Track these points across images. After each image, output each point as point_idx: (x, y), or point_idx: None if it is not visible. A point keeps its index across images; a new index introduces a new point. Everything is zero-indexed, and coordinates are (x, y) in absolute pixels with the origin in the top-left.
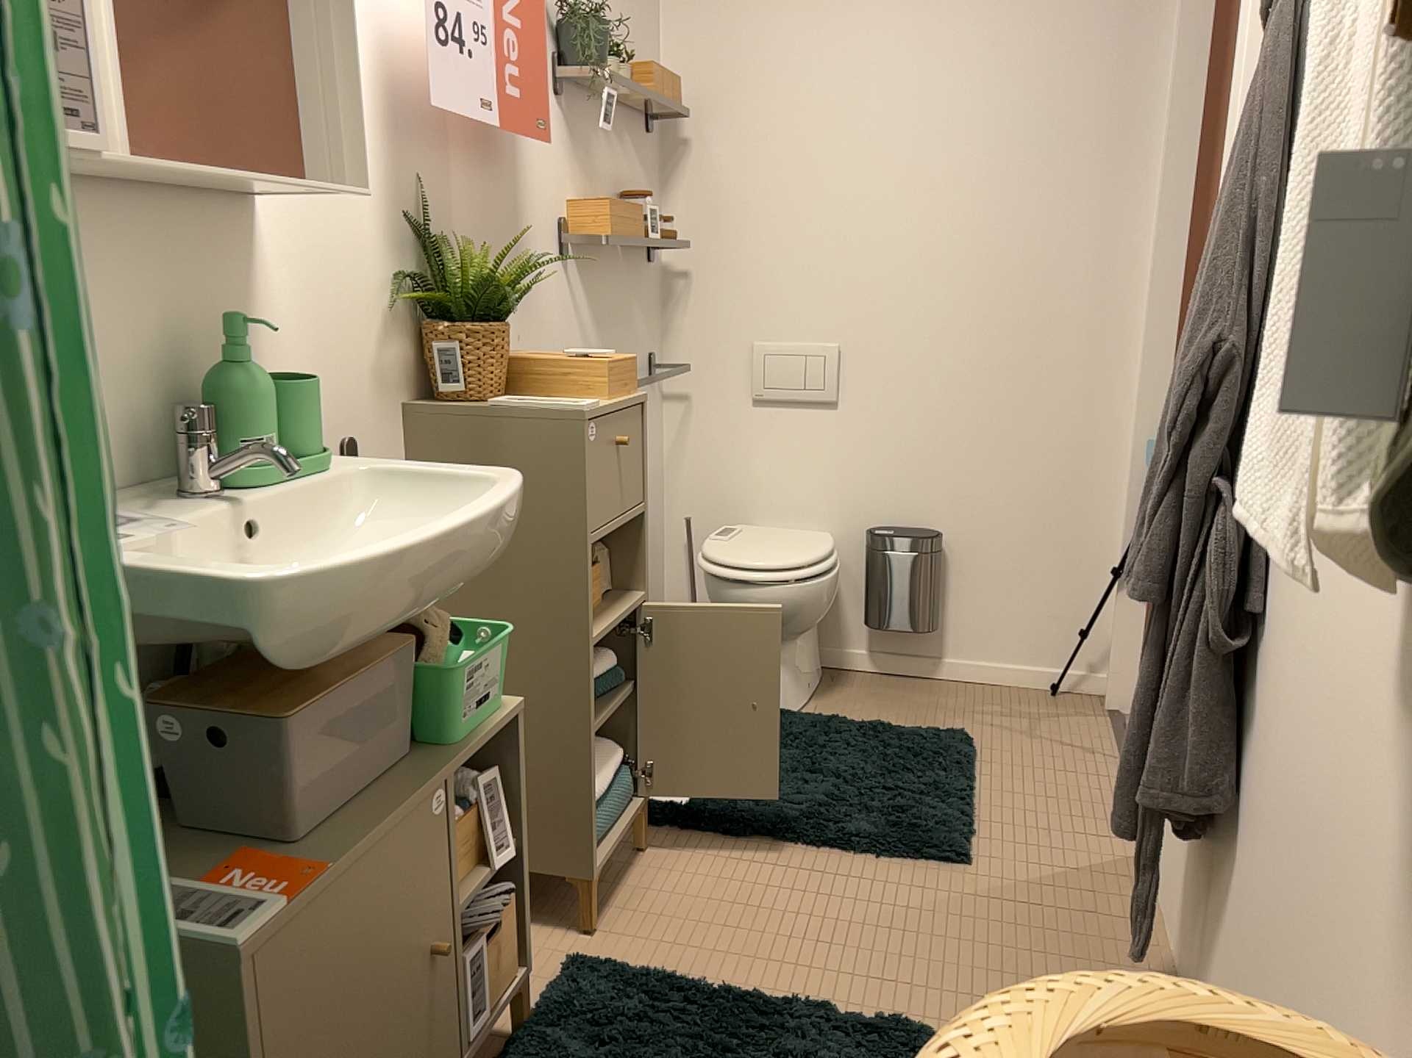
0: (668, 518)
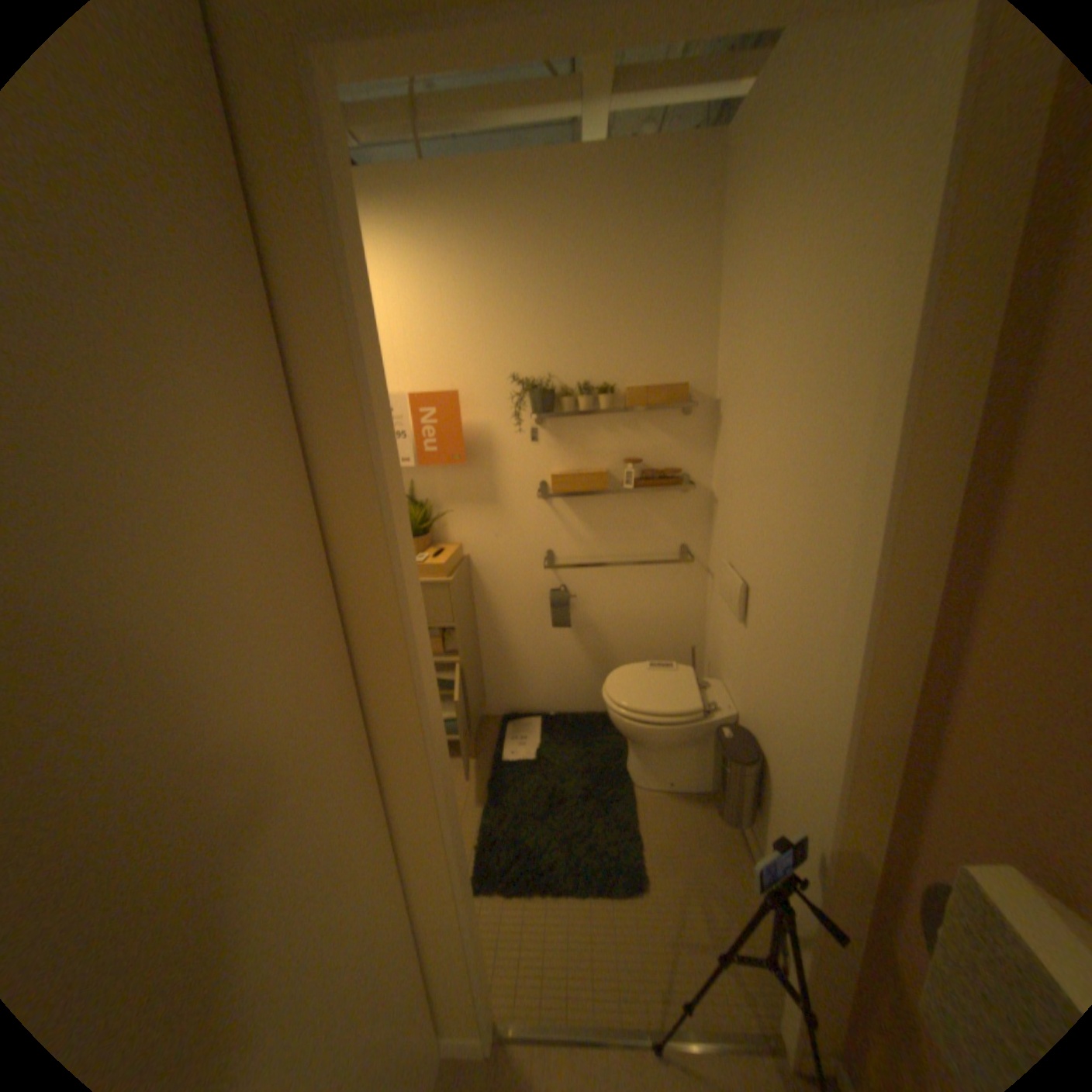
0: (706, 639)
